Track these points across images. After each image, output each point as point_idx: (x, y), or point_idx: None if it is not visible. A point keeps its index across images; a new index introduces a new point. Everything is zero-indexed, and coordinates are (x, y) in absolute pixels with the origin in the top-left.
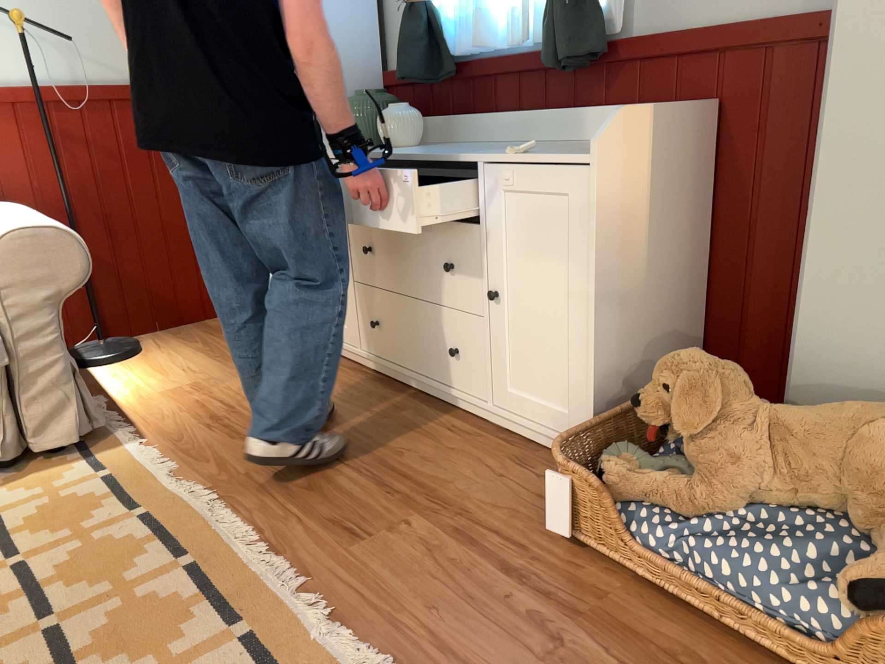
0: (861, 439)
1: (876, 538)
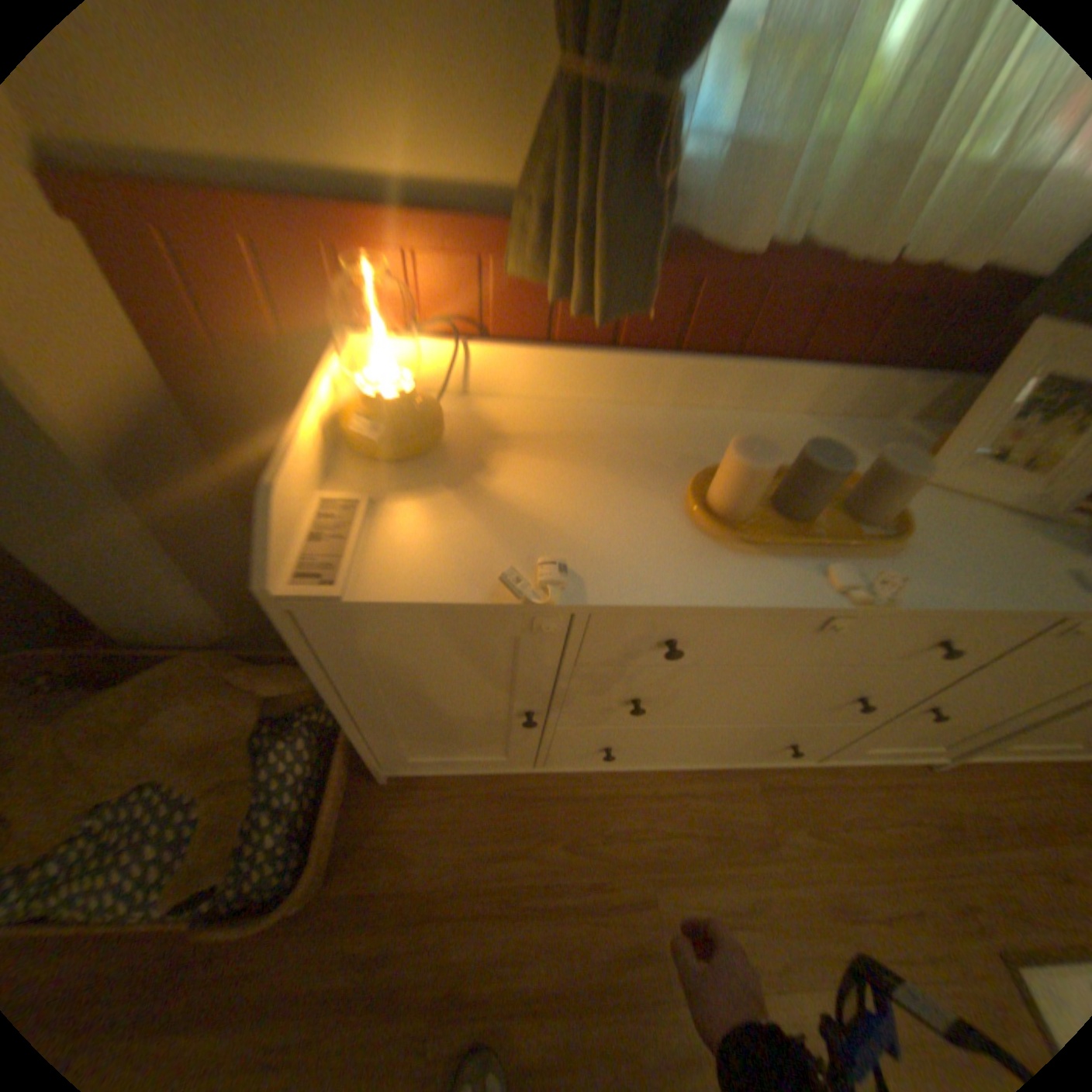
0: (152, 737)
1: (204, 800)
